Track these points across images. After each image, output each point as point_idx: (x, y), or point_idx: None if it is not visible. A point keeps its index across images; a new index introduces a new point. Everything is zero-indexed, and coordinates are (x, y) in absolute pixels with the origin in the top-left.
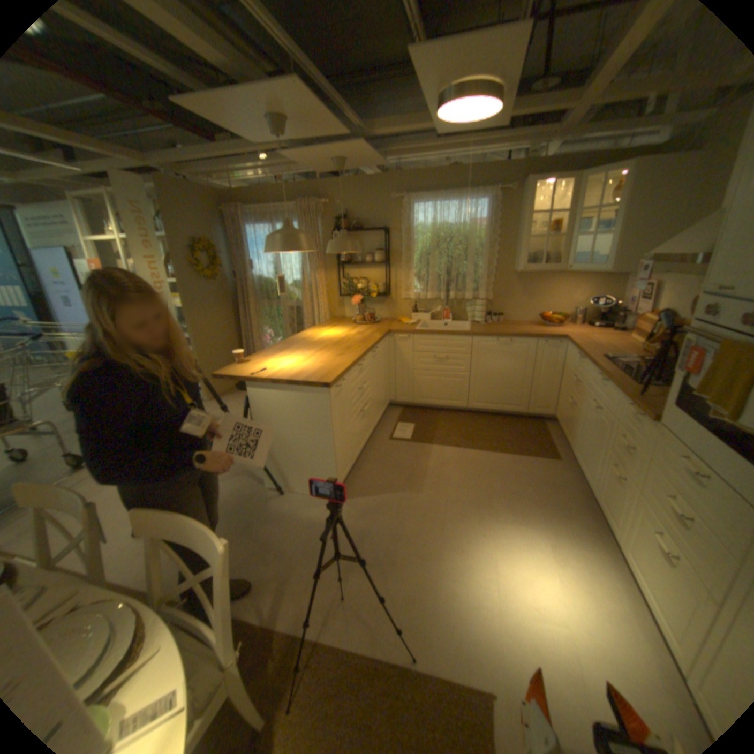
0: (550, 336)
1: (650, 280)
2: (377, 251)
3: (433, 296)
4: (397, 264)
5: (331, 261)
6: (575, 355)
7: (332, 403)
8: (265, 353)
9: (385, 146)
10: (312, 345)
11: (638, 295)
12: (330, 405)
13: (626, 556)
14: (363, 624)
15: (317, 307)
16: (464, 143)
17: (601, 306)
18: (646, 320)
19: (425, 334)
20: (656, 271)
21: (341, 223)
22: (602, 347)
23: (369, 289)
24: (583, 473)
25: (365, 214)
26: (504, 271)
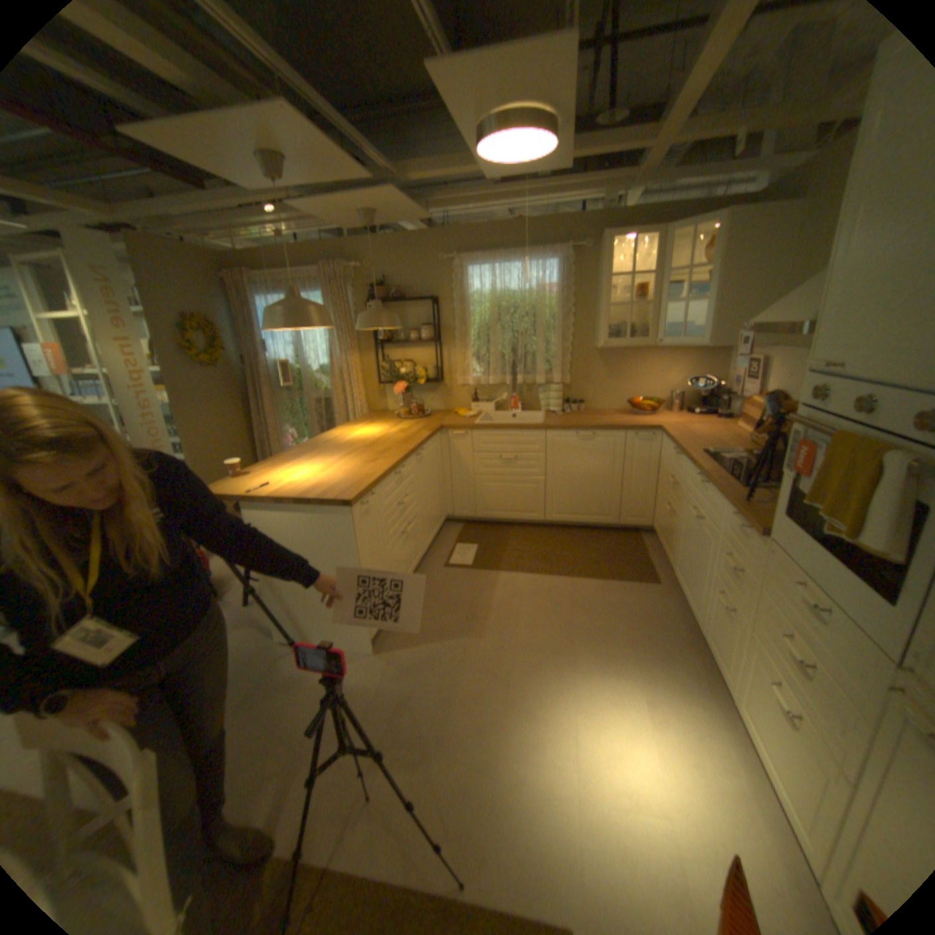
0: (640, 427)
1: (755, 356)
2: (423, 327)
3: (496, 380)
4: (450, 341)
5: (367, 340)
6: (671, 450)
7: (356, 527)
8: (272, 461)
9: (426, 195)
10: (338, 448)
11: (742, 374)
12: (353, 528)
13: (741, 712)
14: (394, 834)
15: (351, 399)
16: (524, 191)
17: (700, 388)
18: (753, 405)
19: (486, 429)
20: (761, 344)
21: (376, 292)
22: (701, 439)
23: (415, 374)
24: (686, 601)
25: (407, 280)
26: (582, 348)
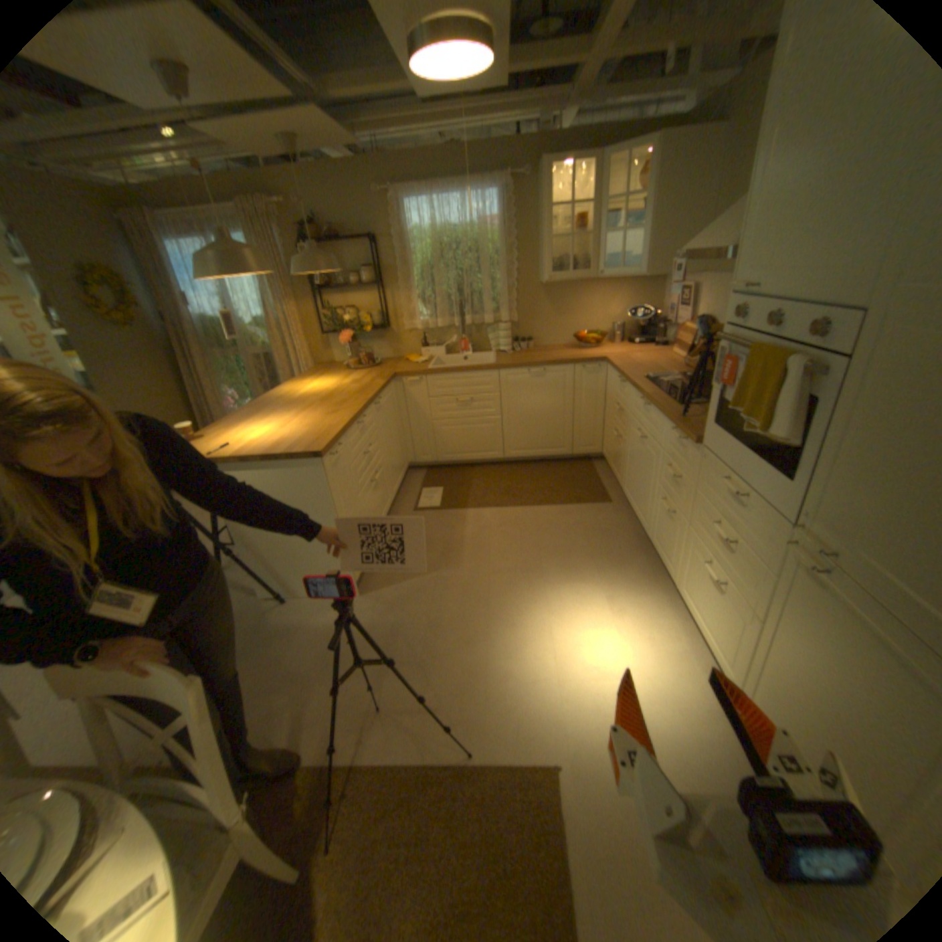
0: (586, 360)
1: (686, 284)
2: (362, 268)
3: (444, 323)
4: (392, 283)
5: (301, 286)
6: (615, 379)
7: (327, 477)
8: (223, 422)
9: (349, 116)
10: (291, 403)
11: (675, 302)
12: (325, 479)
13: (680, 592)
14: (405, 731)
15: (292, 352)
16: (456, 111)
17: (638, 319)
18: (685, 331)
19: (440, 373)
20: (691, 272)
21: (305, 231)
22: (641, 367)
23: (359, 321)
24: (633, 513)
25: (337, 215)
26: (527, 284)
